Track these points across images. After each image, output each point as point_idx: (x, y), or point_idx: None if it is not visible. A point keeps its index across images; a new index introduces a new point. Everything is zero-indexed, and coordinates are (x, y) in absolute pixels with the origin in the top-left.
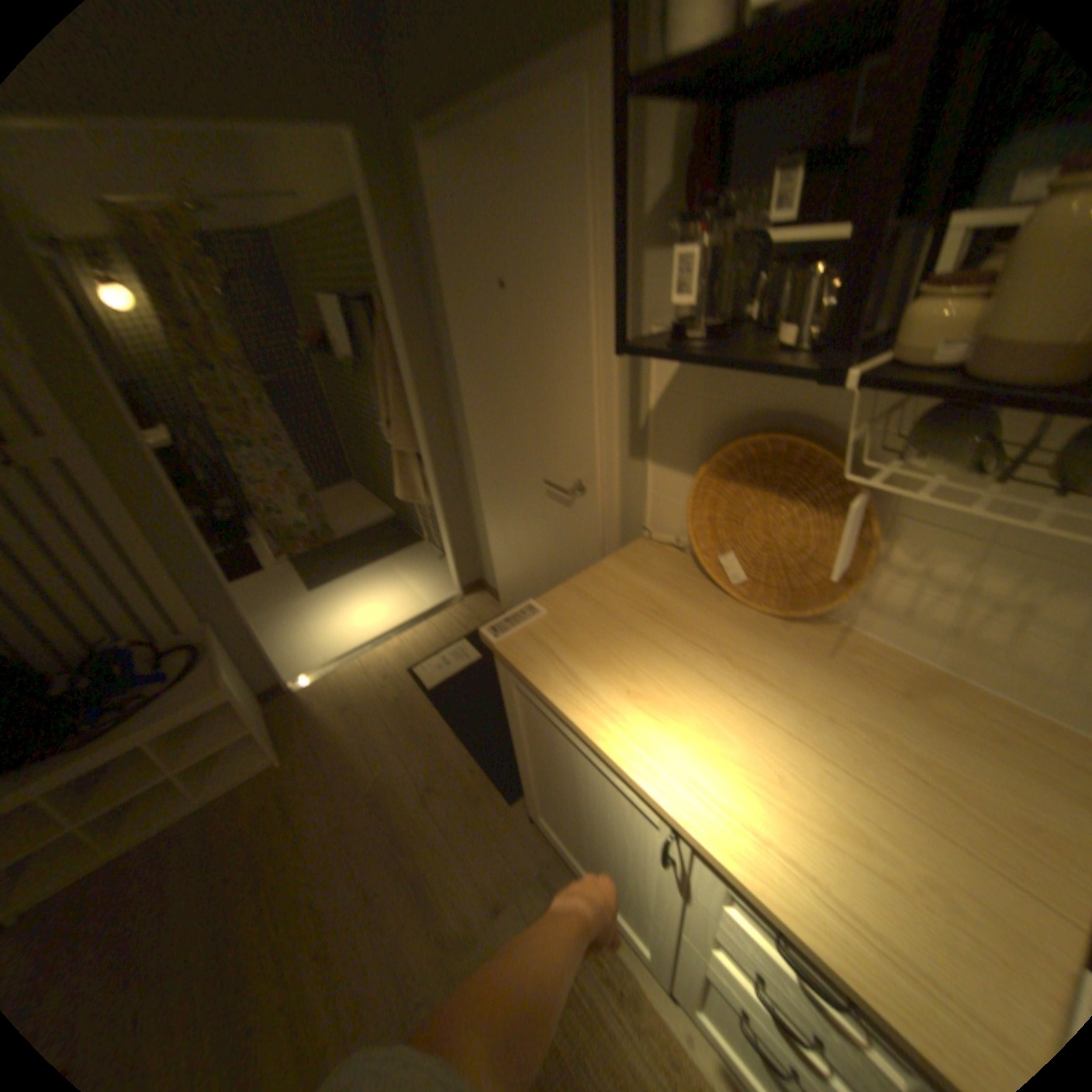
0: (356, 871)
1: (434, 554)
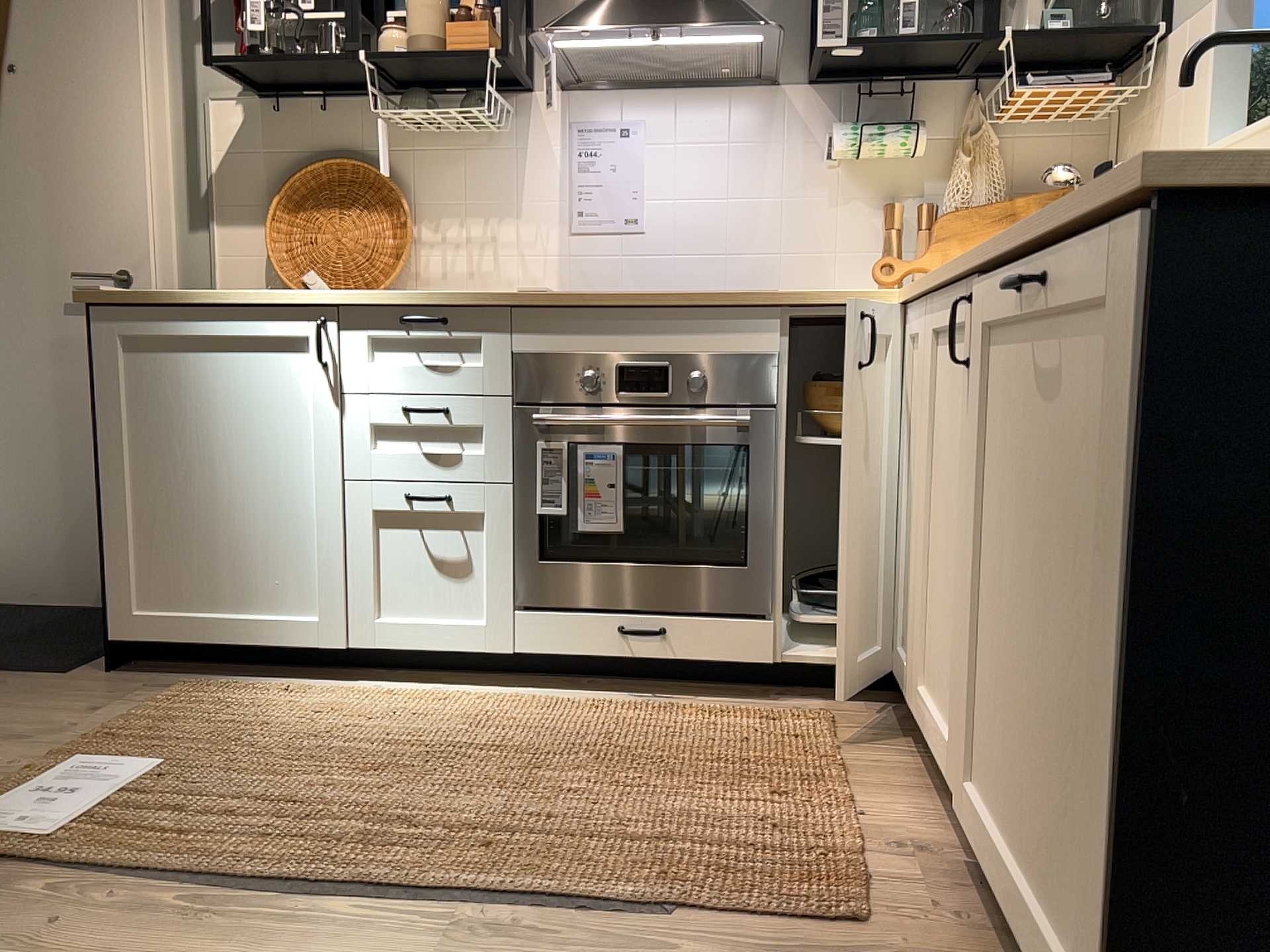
0: None
1: None
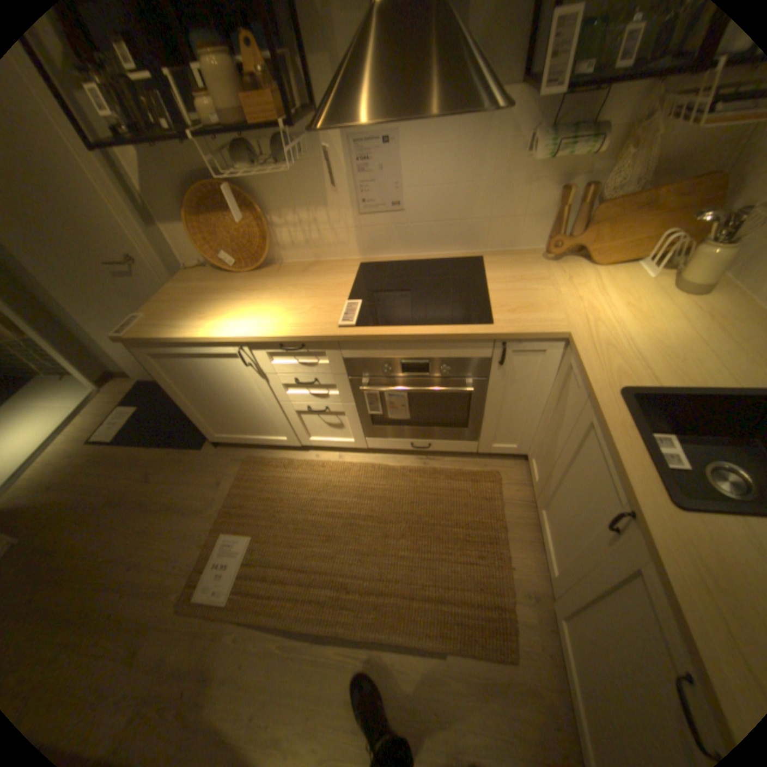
0: (125, 530)
1: (53, 379)
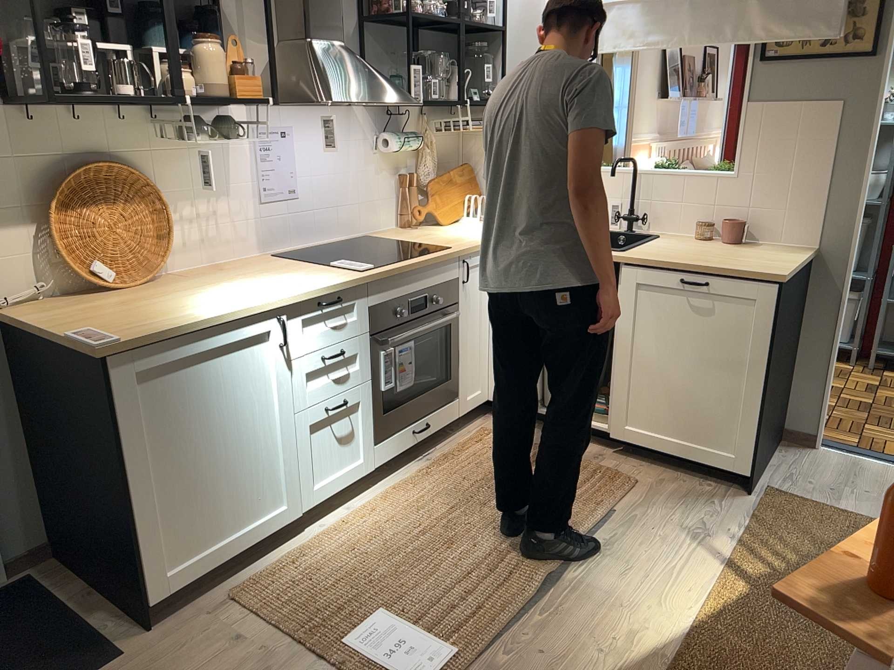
0: None
1: None
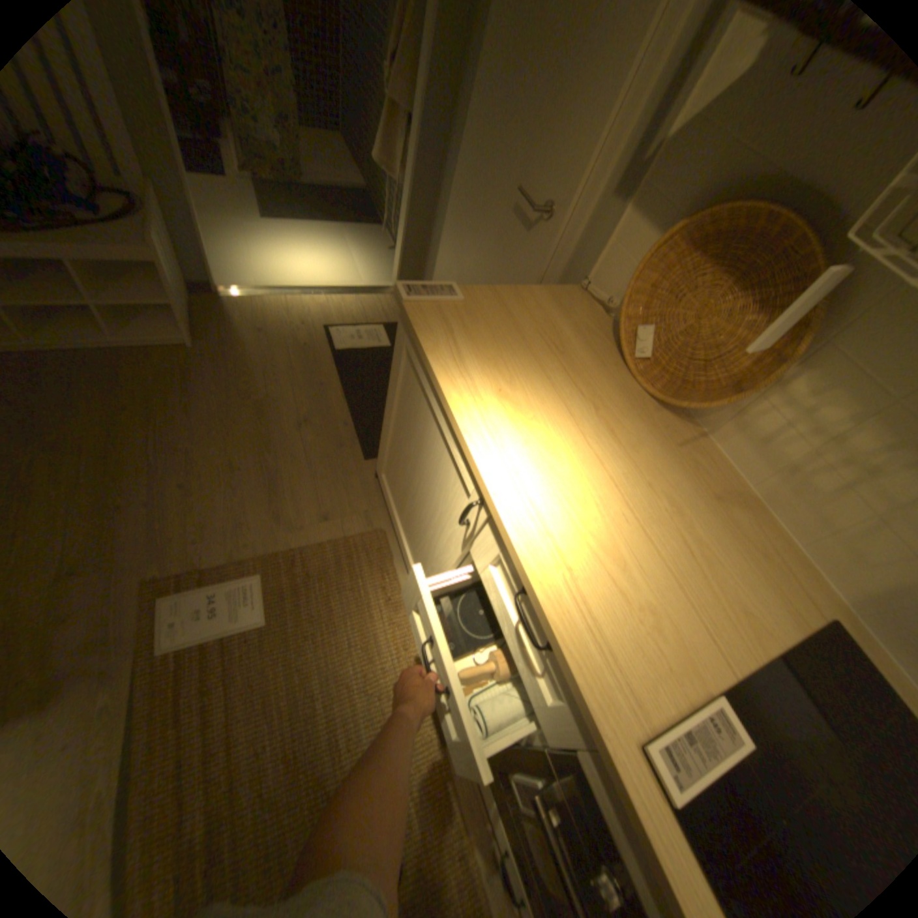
0: (231, 449)
1: (387, 245)
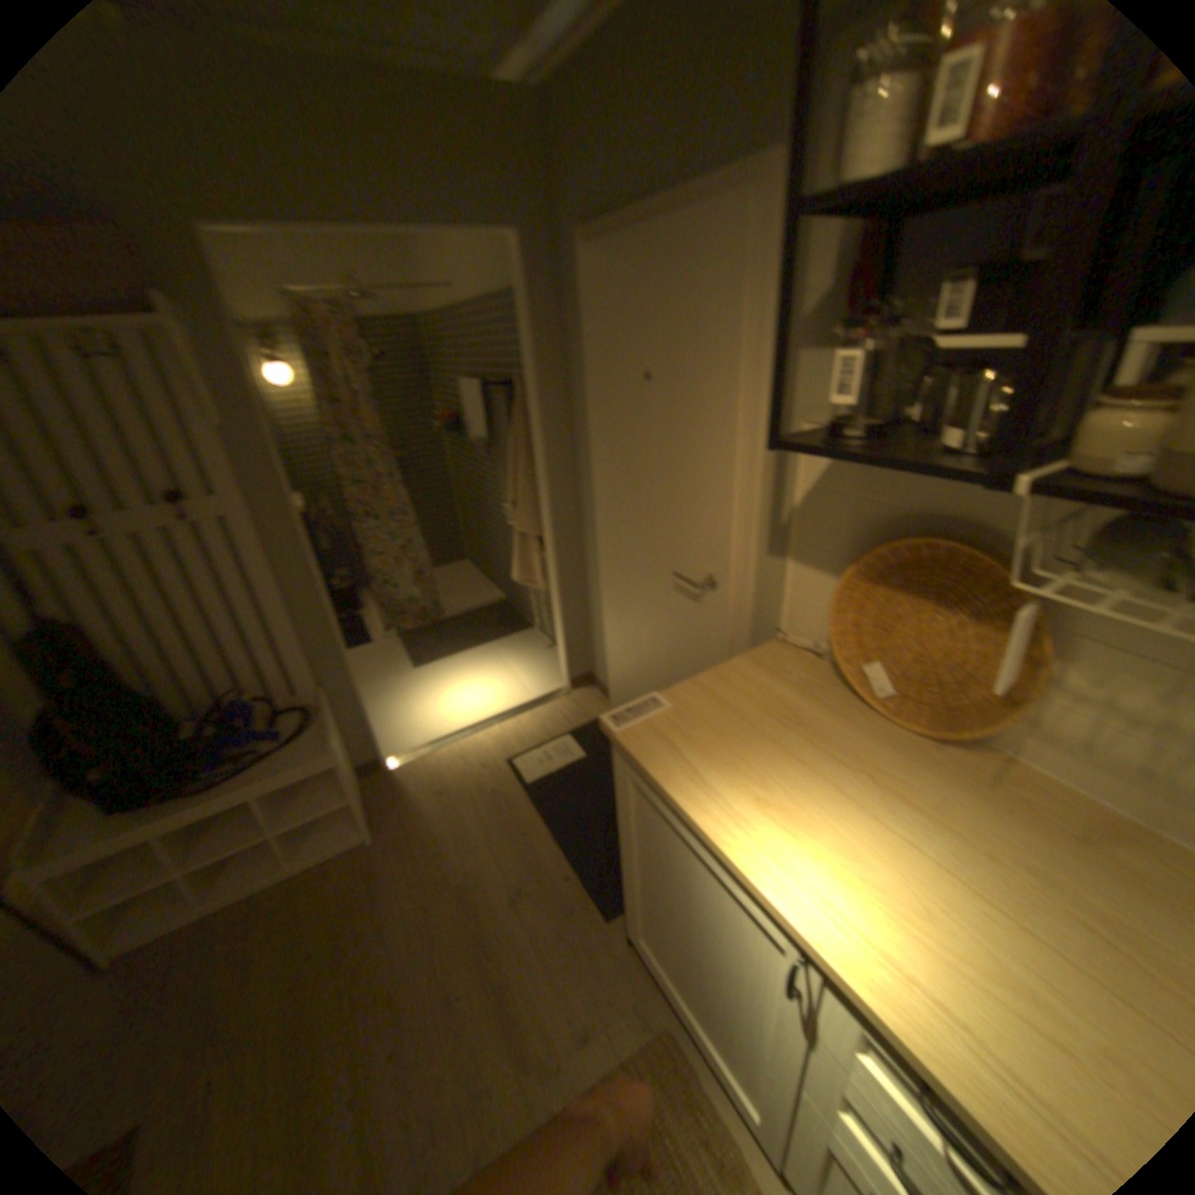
0: (438, 970)
1: (542, 643)
